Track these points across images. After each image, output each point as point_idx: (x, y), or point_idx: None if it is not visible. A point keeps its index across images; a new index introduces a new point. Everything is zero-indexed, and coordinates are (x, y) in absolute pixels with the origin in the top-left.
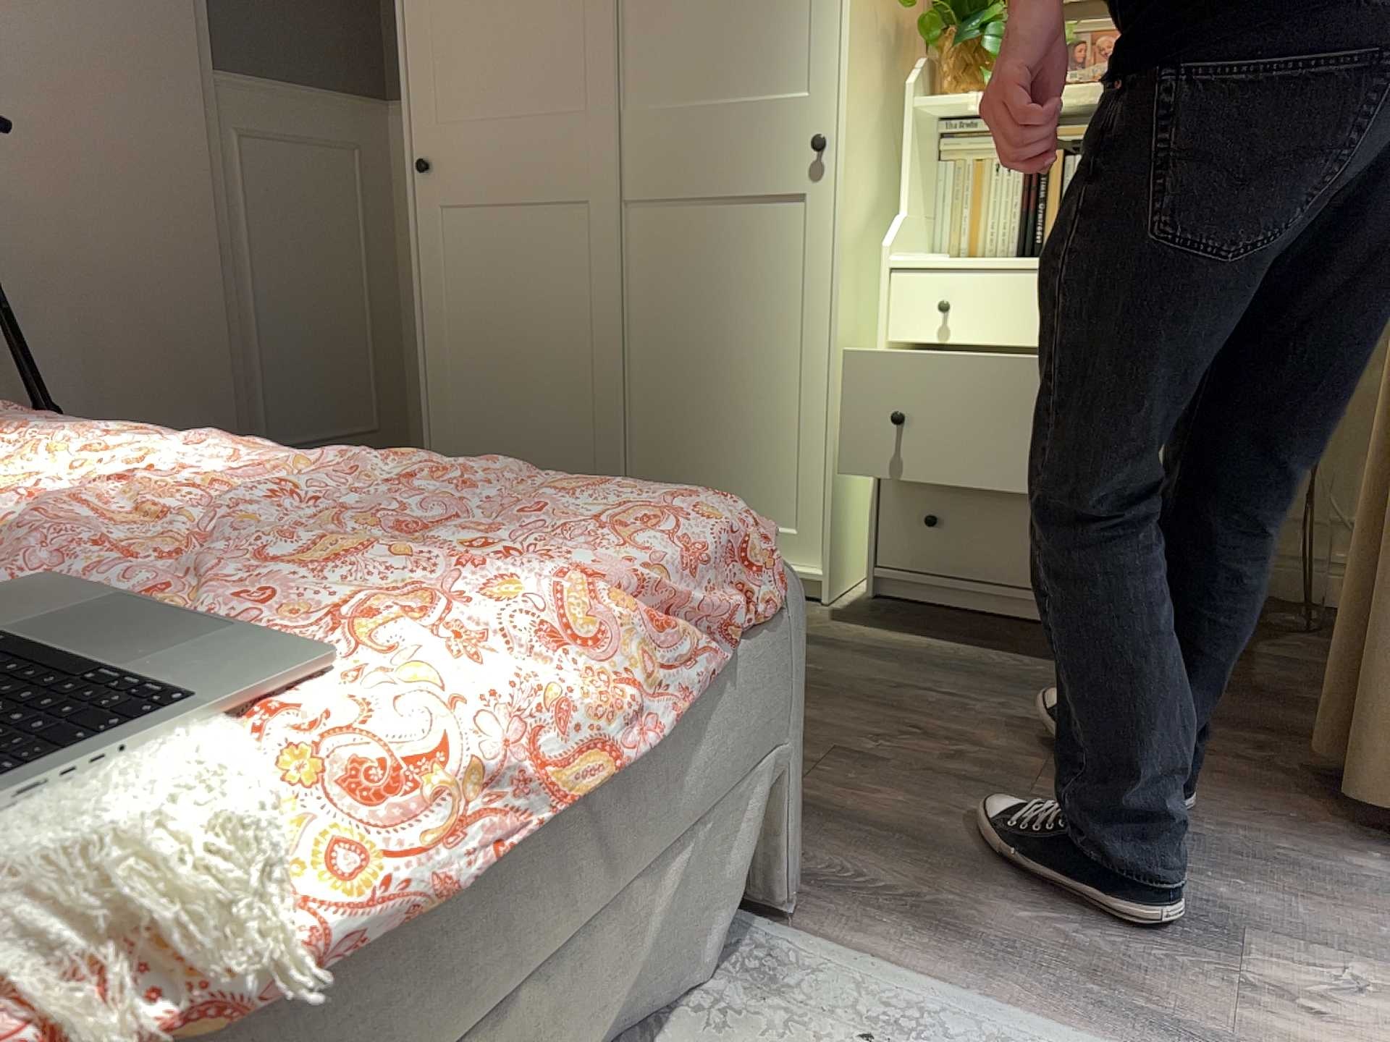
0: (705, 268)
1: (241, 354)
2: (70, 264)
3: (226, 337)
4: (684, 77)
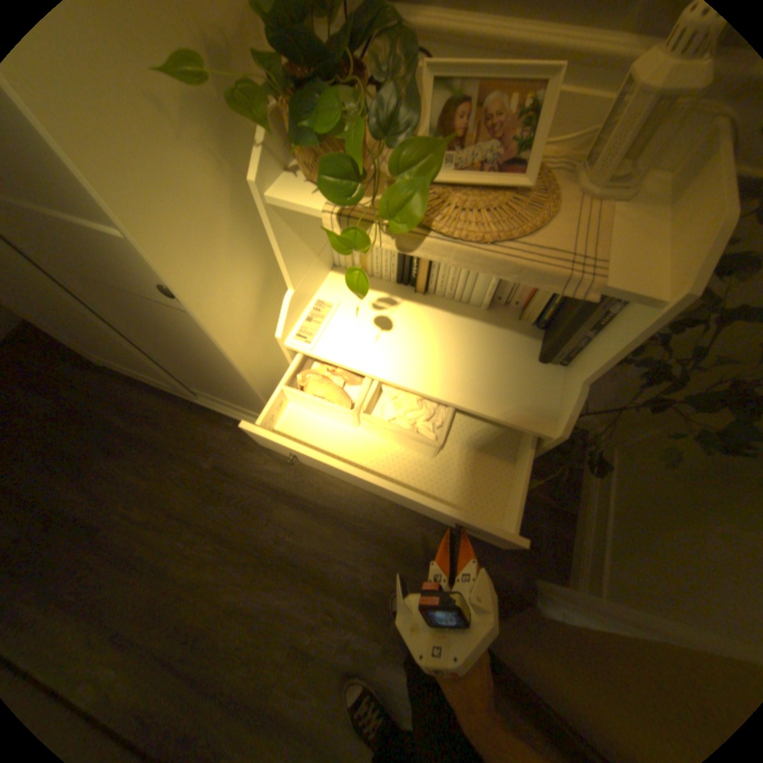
0: (143, 321)
1: None
2: None
3: None
4: None
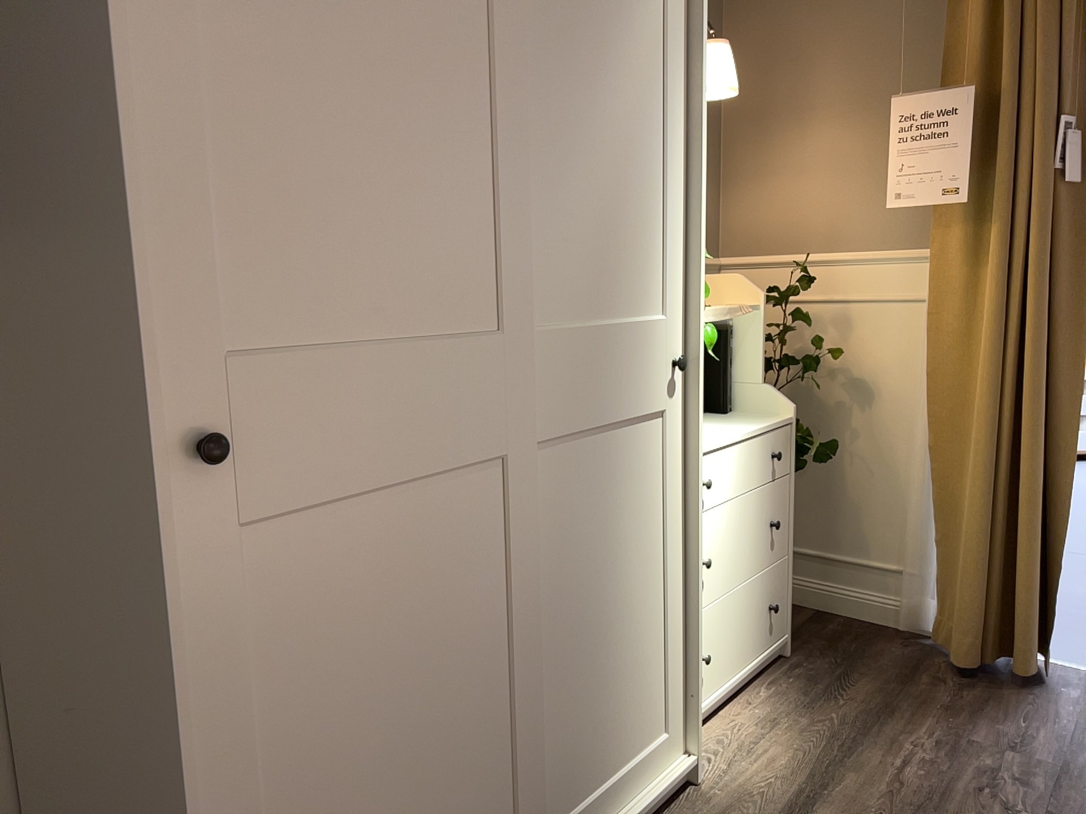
0: (597, 495)
1: None
2: None
3: None
4: (580, 300)
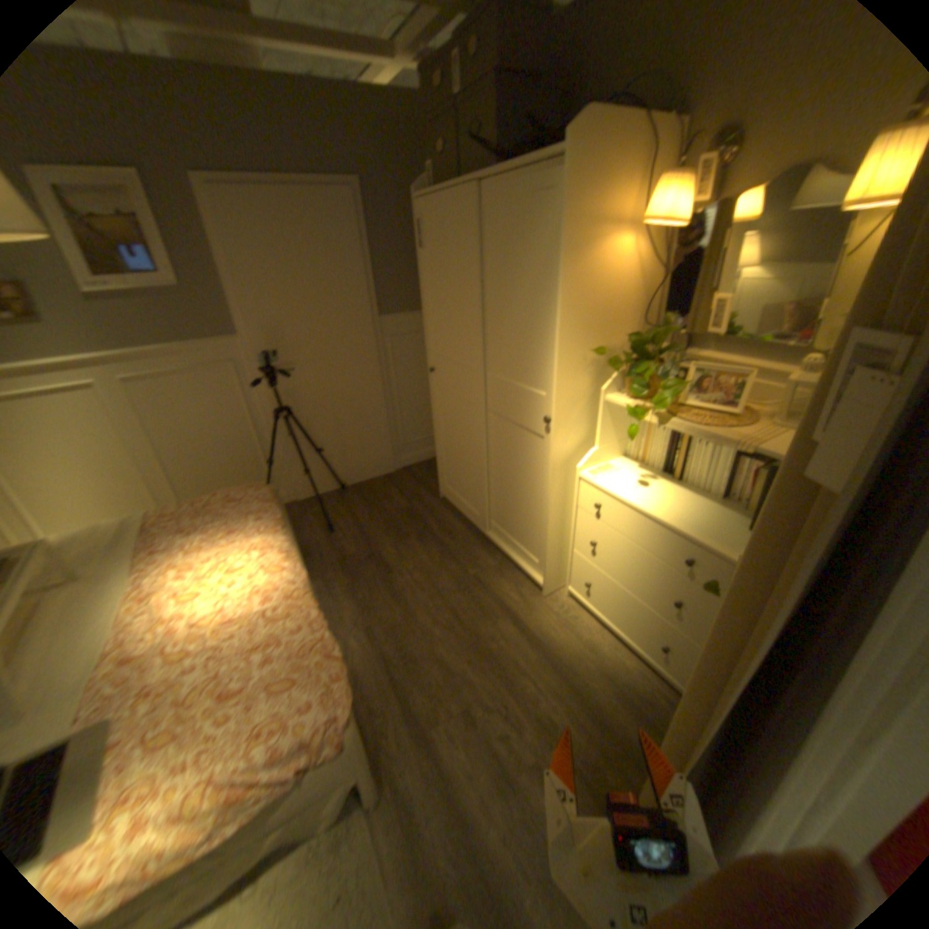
0: (511, 449)
1: (389, 417)
2: (325, 400)
3: (382, 414)
4: (505, 368)
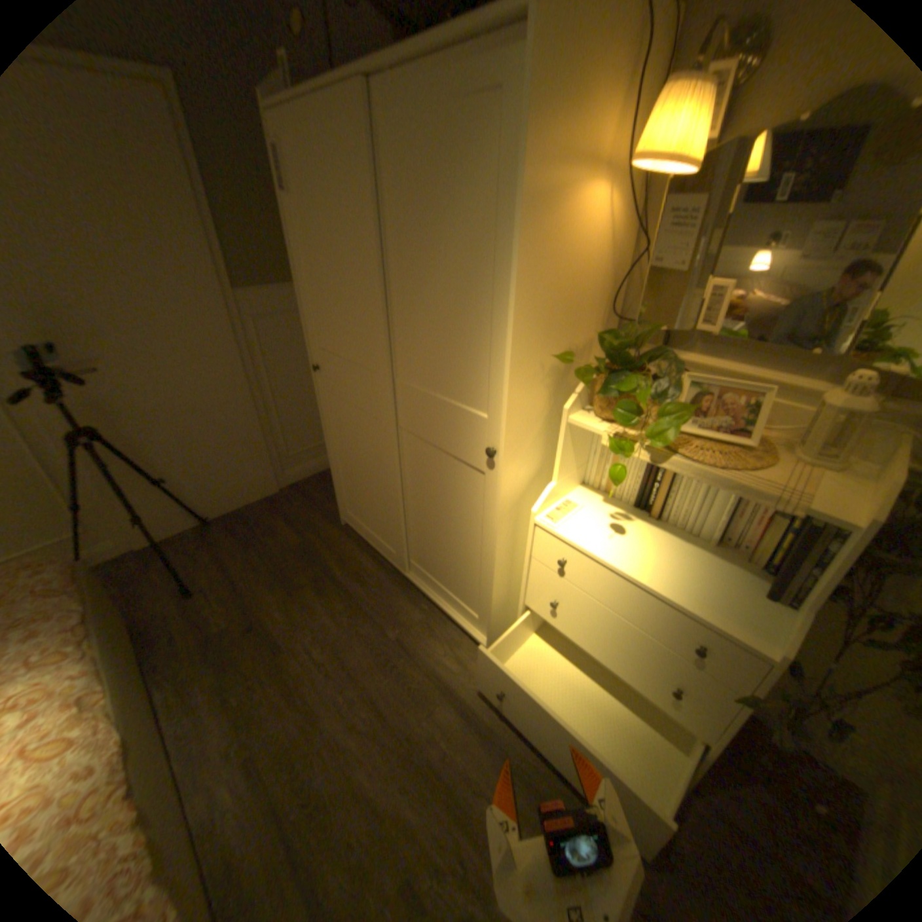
0: (436, 479)
1: (264, 423)
2: (160, 408)
3: (253, 420)
4: (423, 373)
